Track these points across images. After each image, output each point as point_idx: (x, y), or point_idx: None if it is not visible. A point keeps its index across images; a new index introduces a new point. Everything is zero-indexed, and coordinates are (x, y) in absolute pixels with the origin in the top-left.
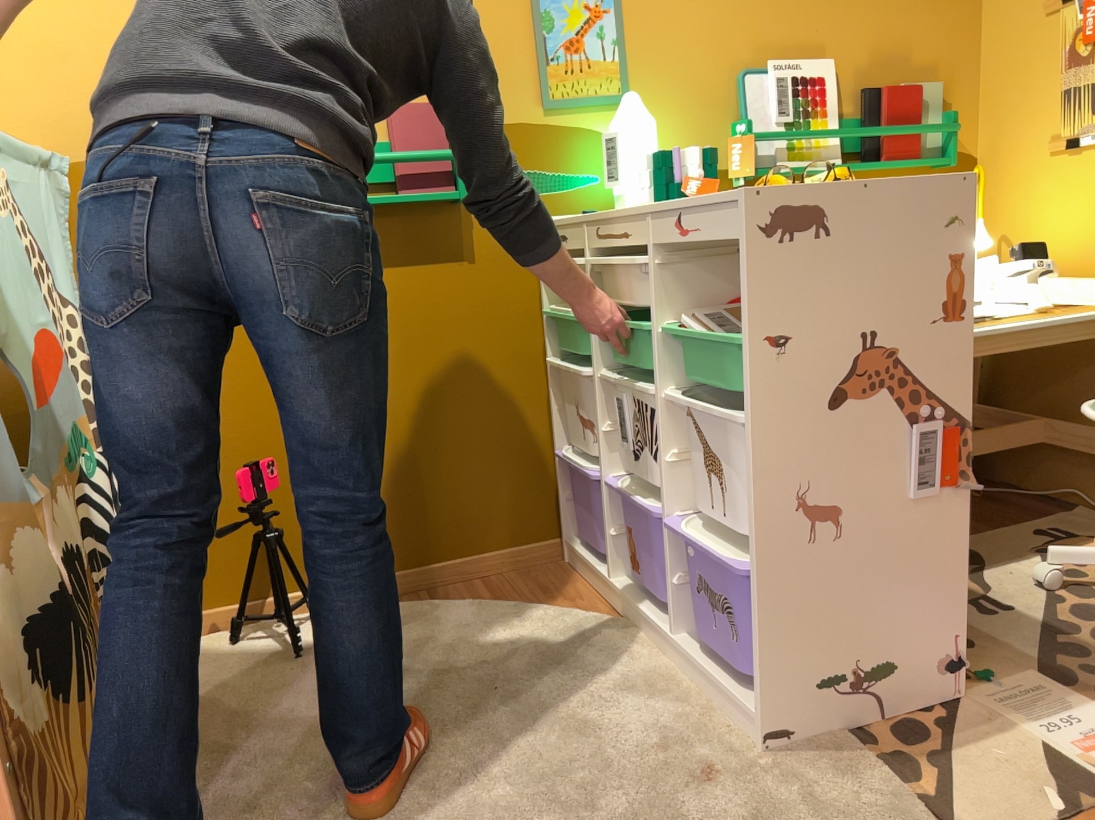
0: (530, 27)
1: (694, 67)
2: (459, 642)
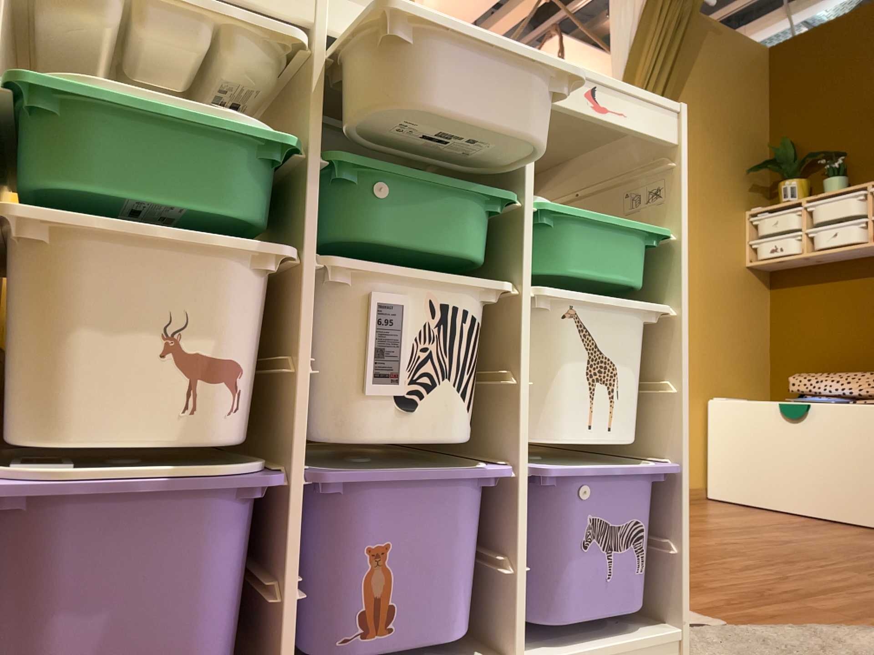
0: None
1: None
2: None
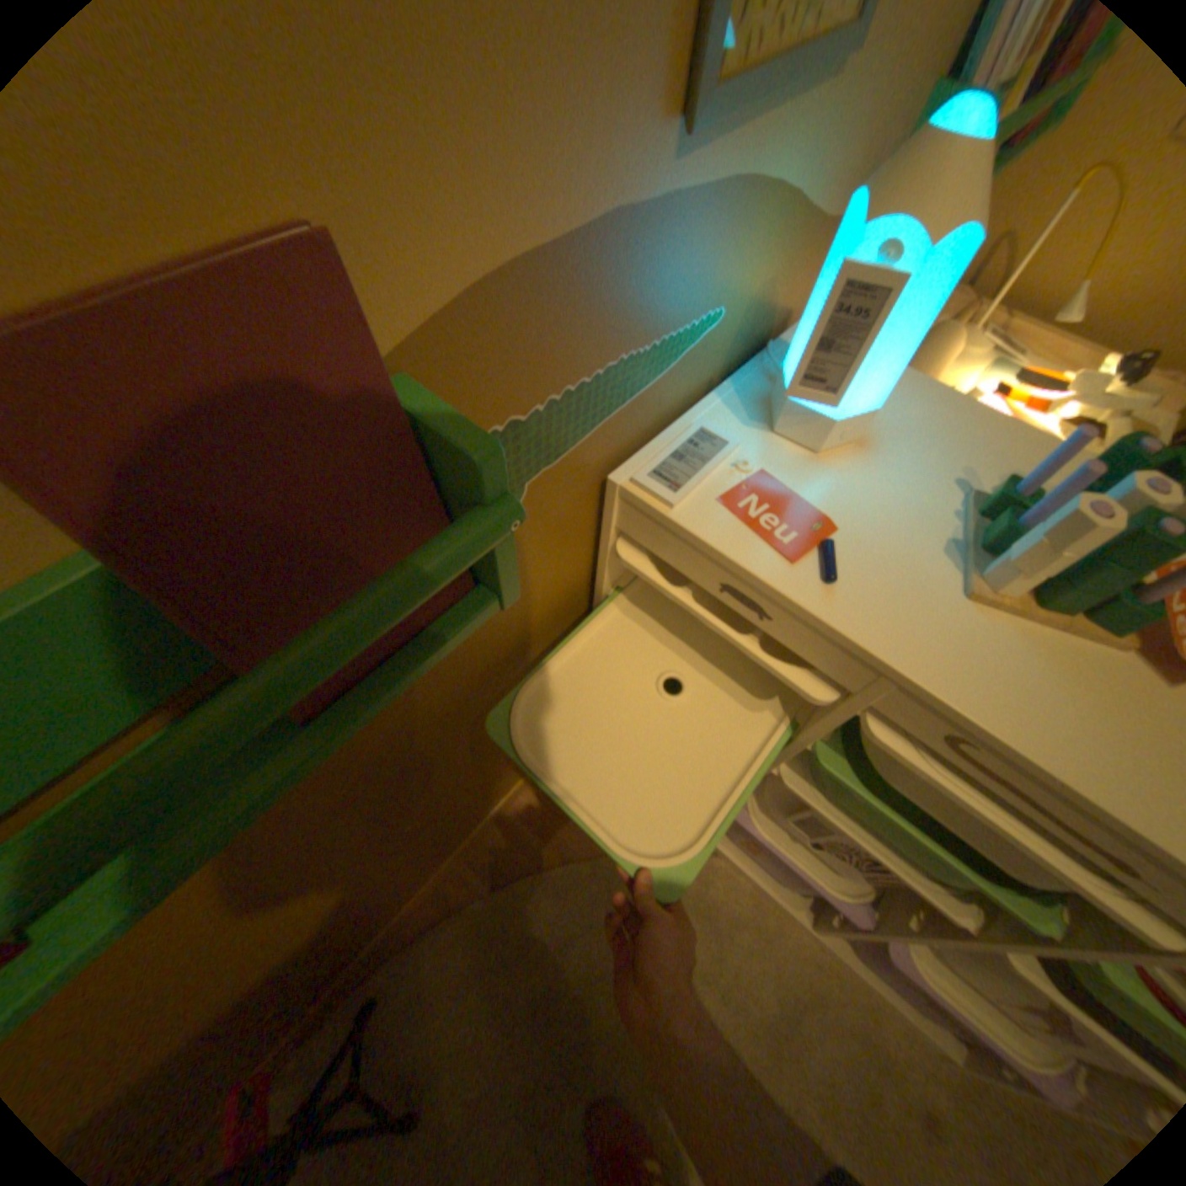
0: None
1: None
2: (583, 983)
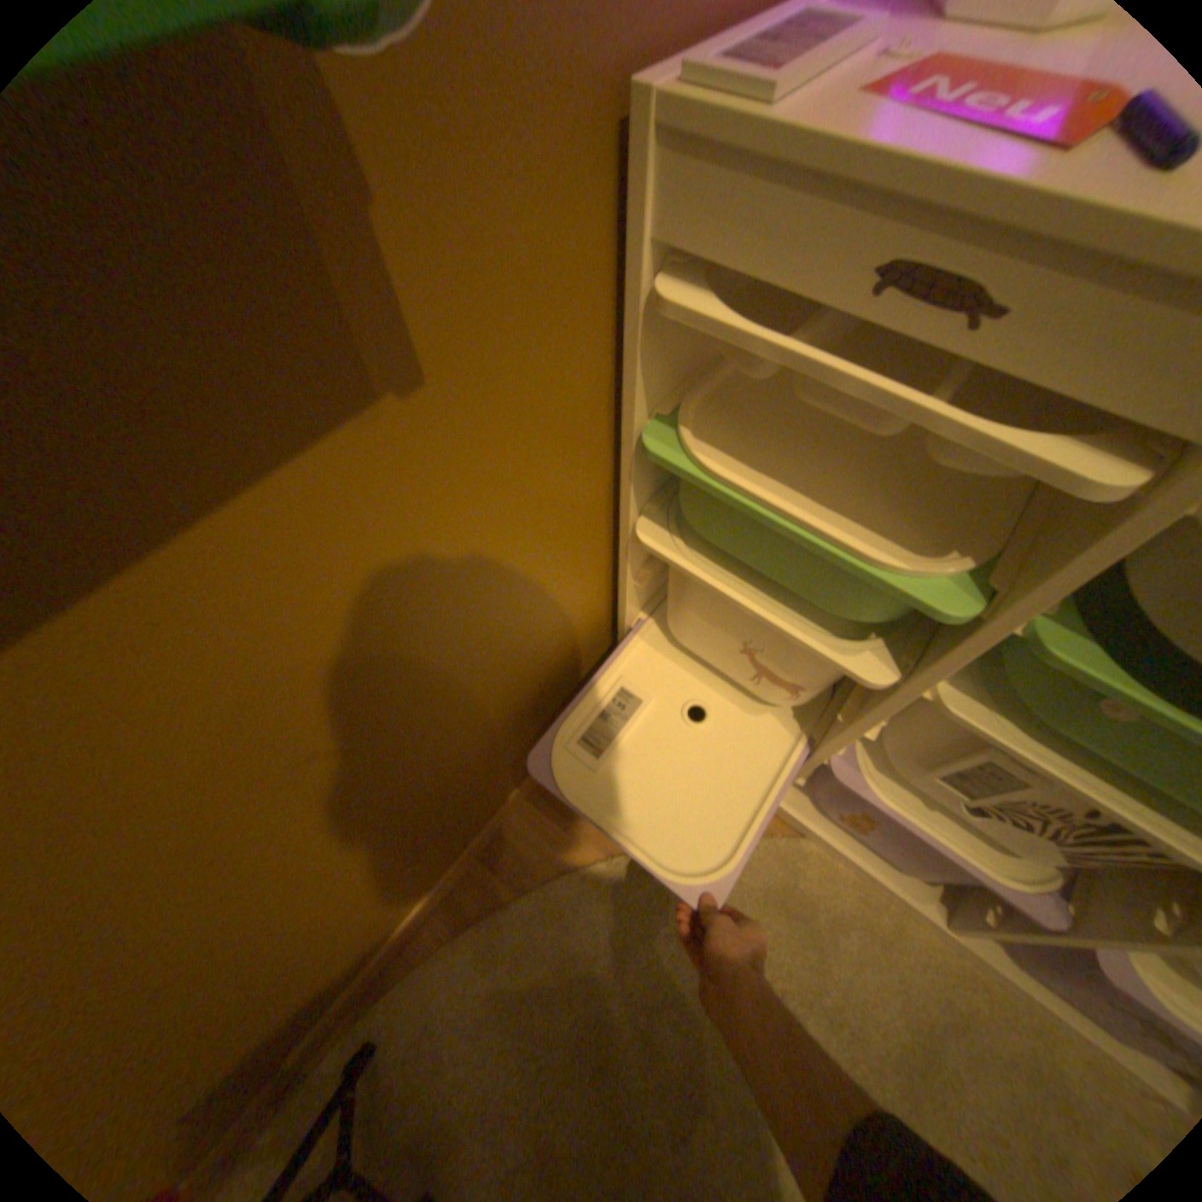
0: None
1: None
2: (643, 1009)
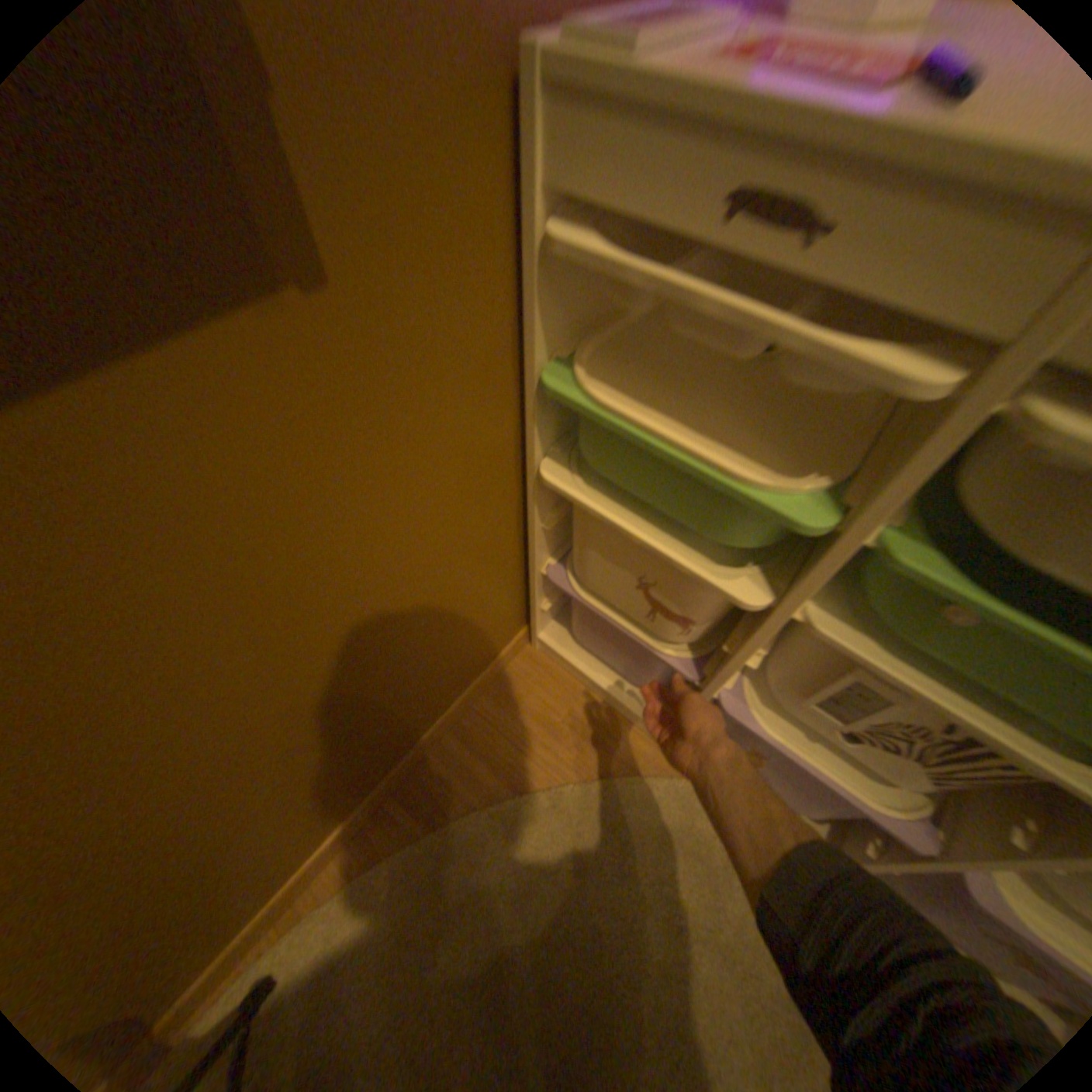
0: None
1: None
2: (543, 945)
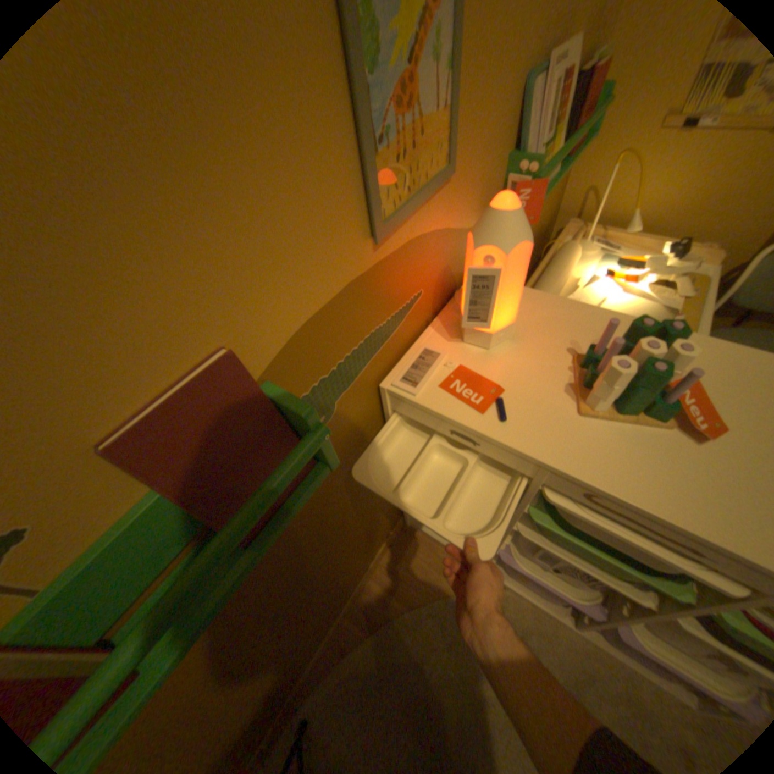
0: (341, 56)
1: (504, 79)
2: (435, 689)
